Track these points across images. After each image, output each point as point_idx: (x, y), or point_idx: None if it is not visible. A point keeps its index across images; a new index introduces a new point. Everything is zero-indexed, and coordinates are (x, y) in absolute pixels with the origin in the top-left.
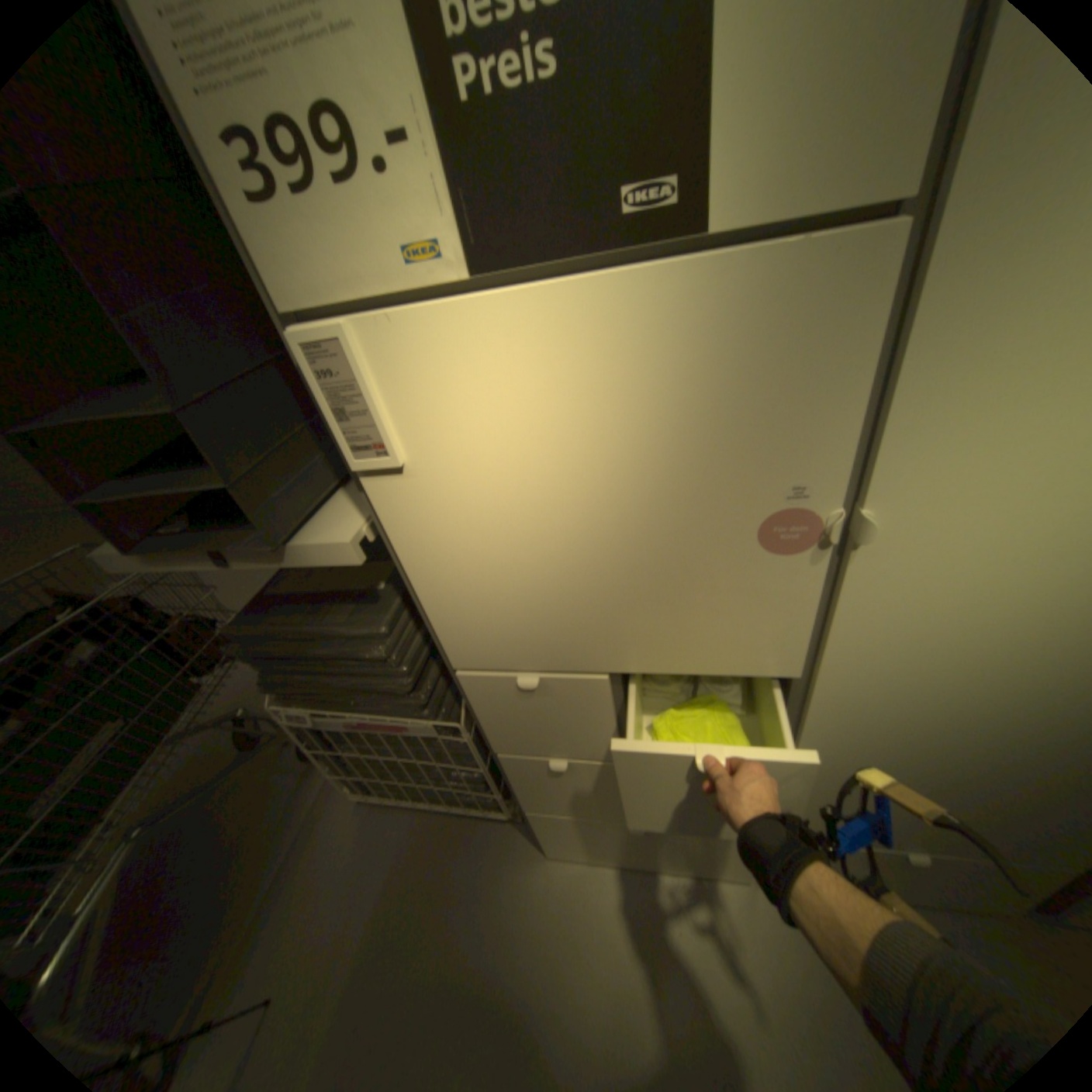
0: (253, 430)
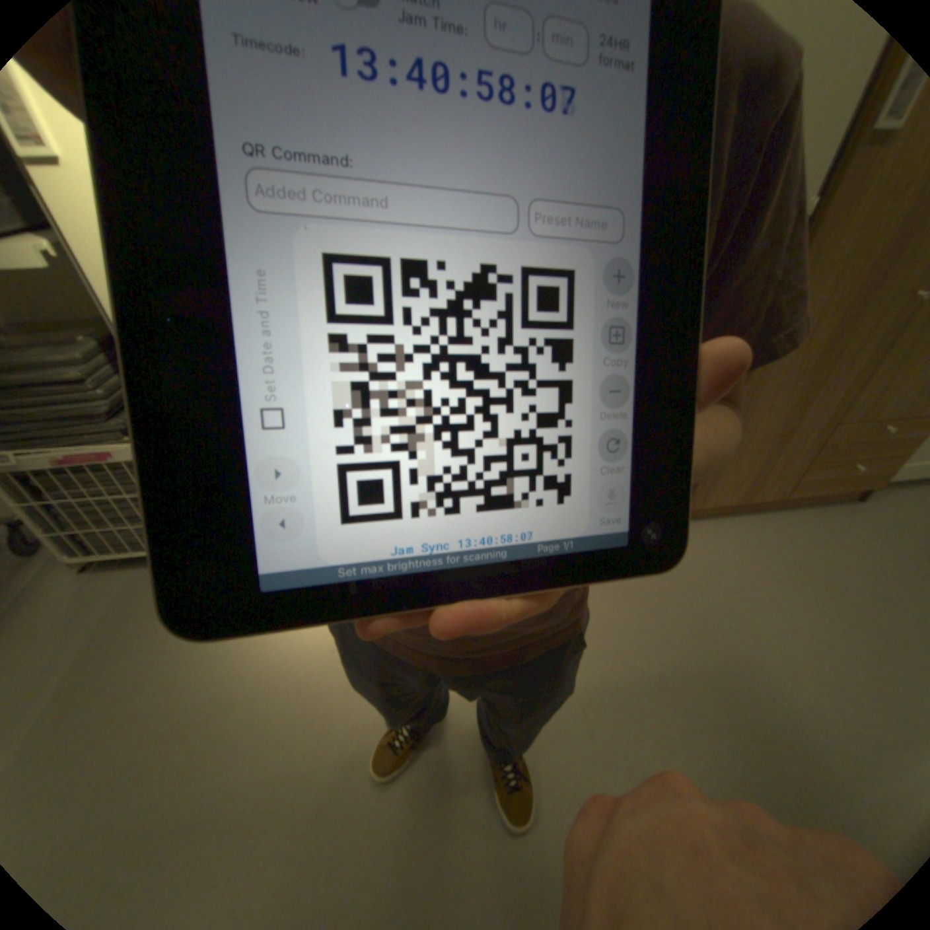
0: None
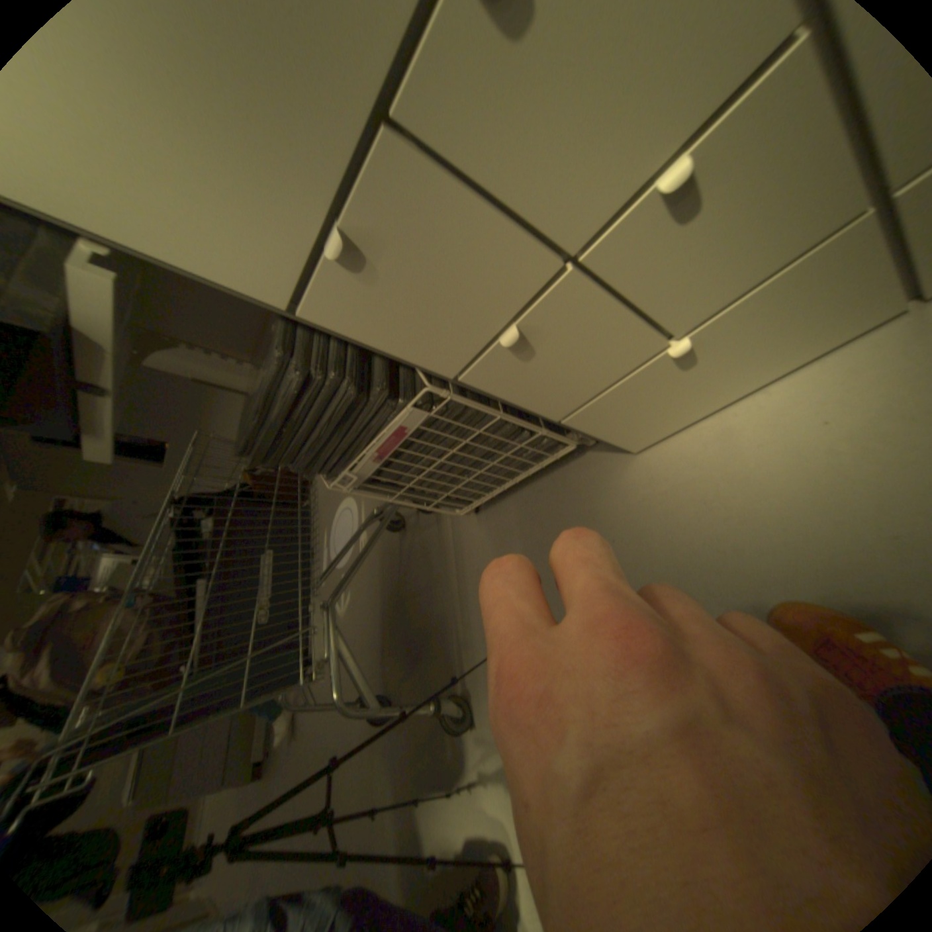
0: None
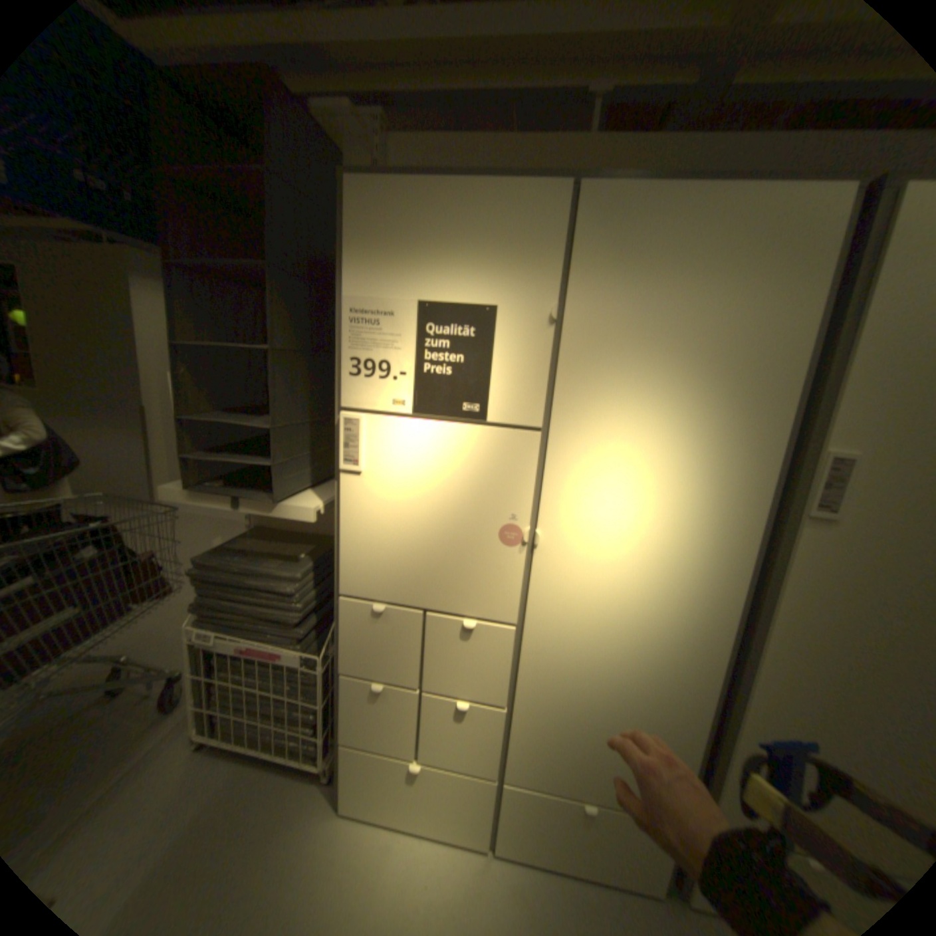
0: (291, 446)
